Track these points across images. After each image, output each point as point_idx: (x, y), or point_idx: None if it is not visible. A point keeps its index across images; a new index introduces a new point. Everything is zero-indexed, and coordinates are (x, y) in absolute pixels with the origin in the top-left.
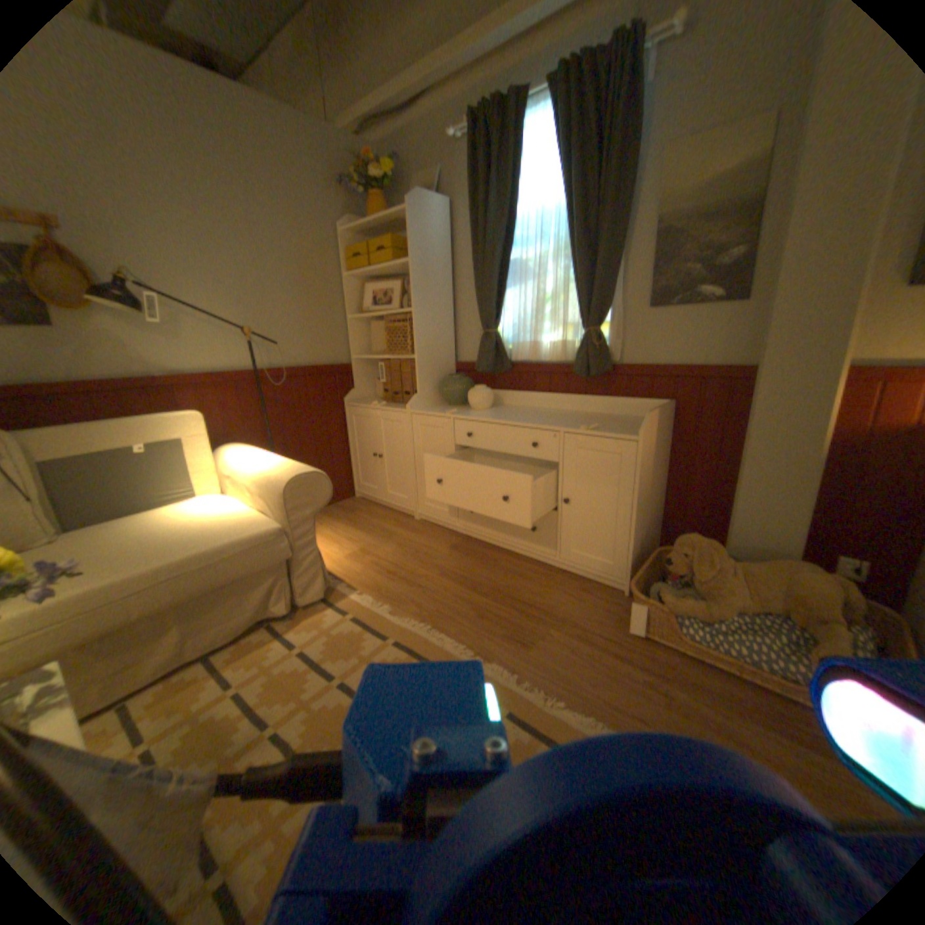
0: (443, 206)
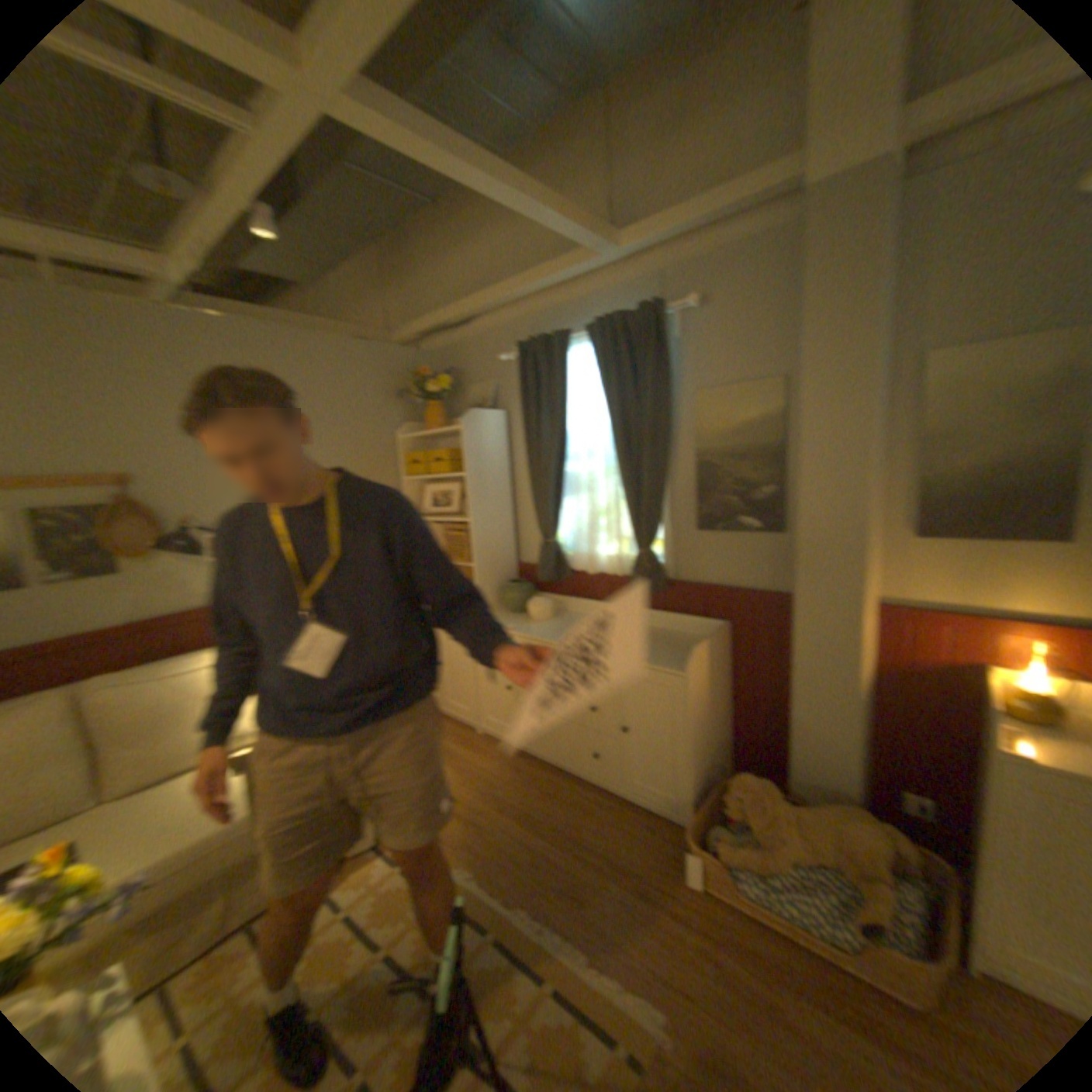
0: (499, 420)
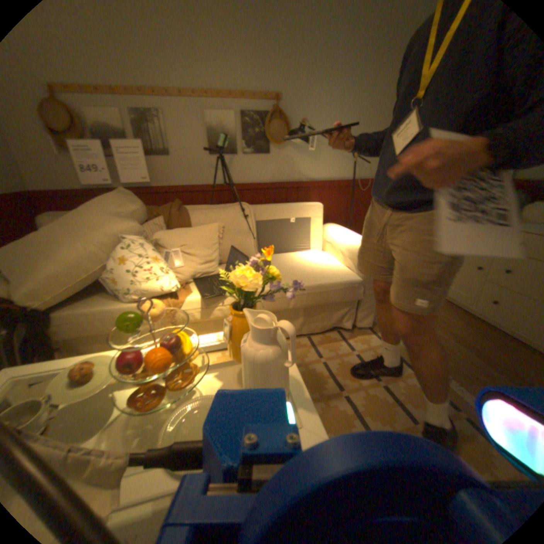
0: None
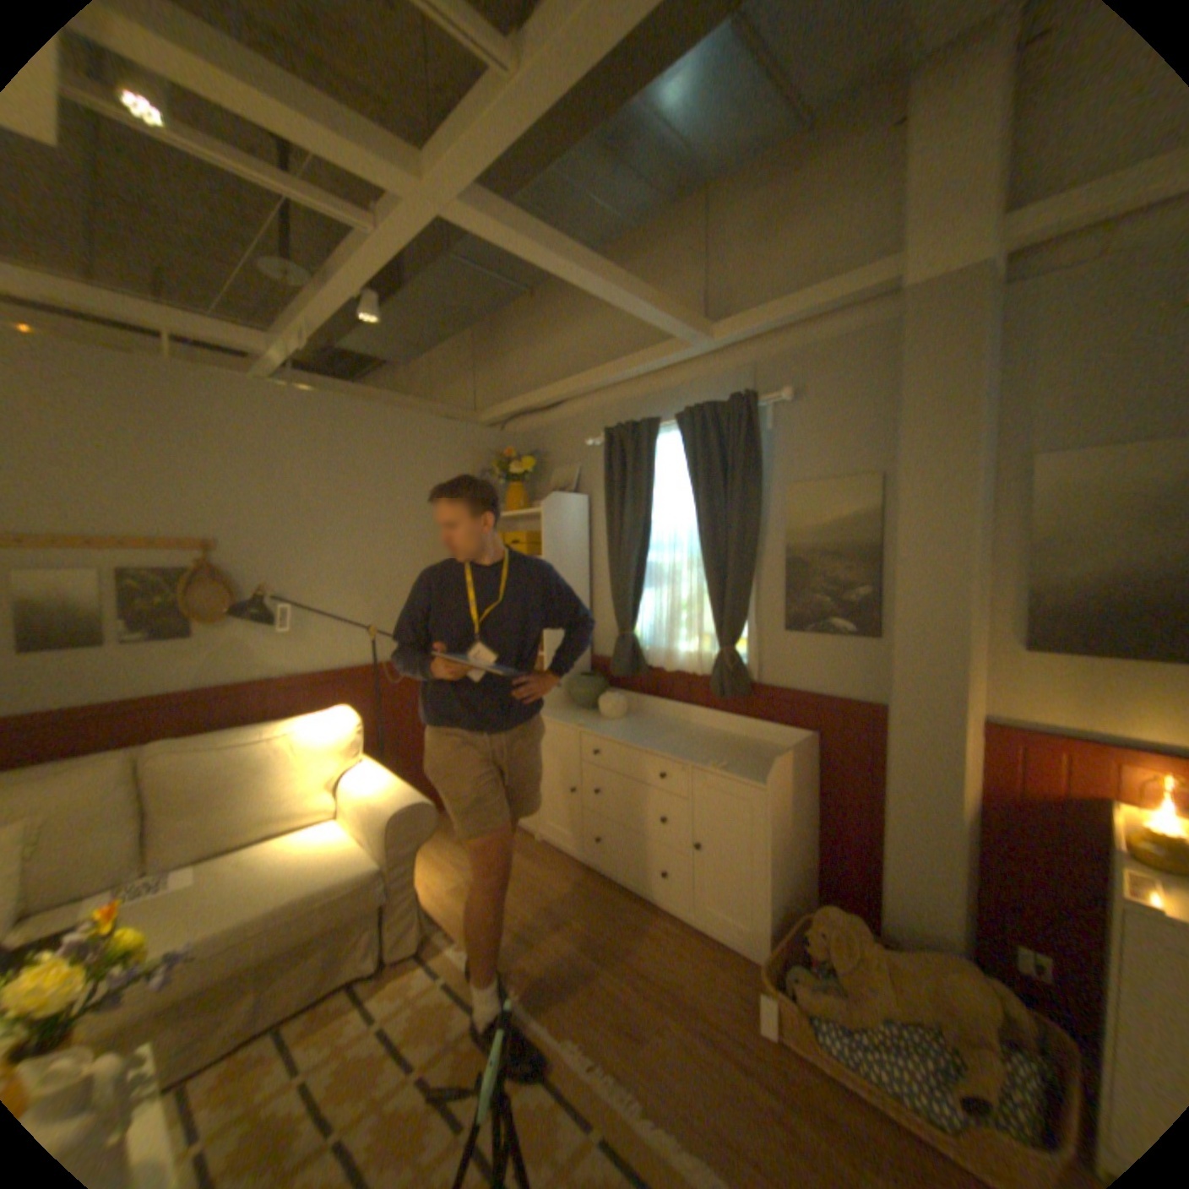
0: (579, 505)
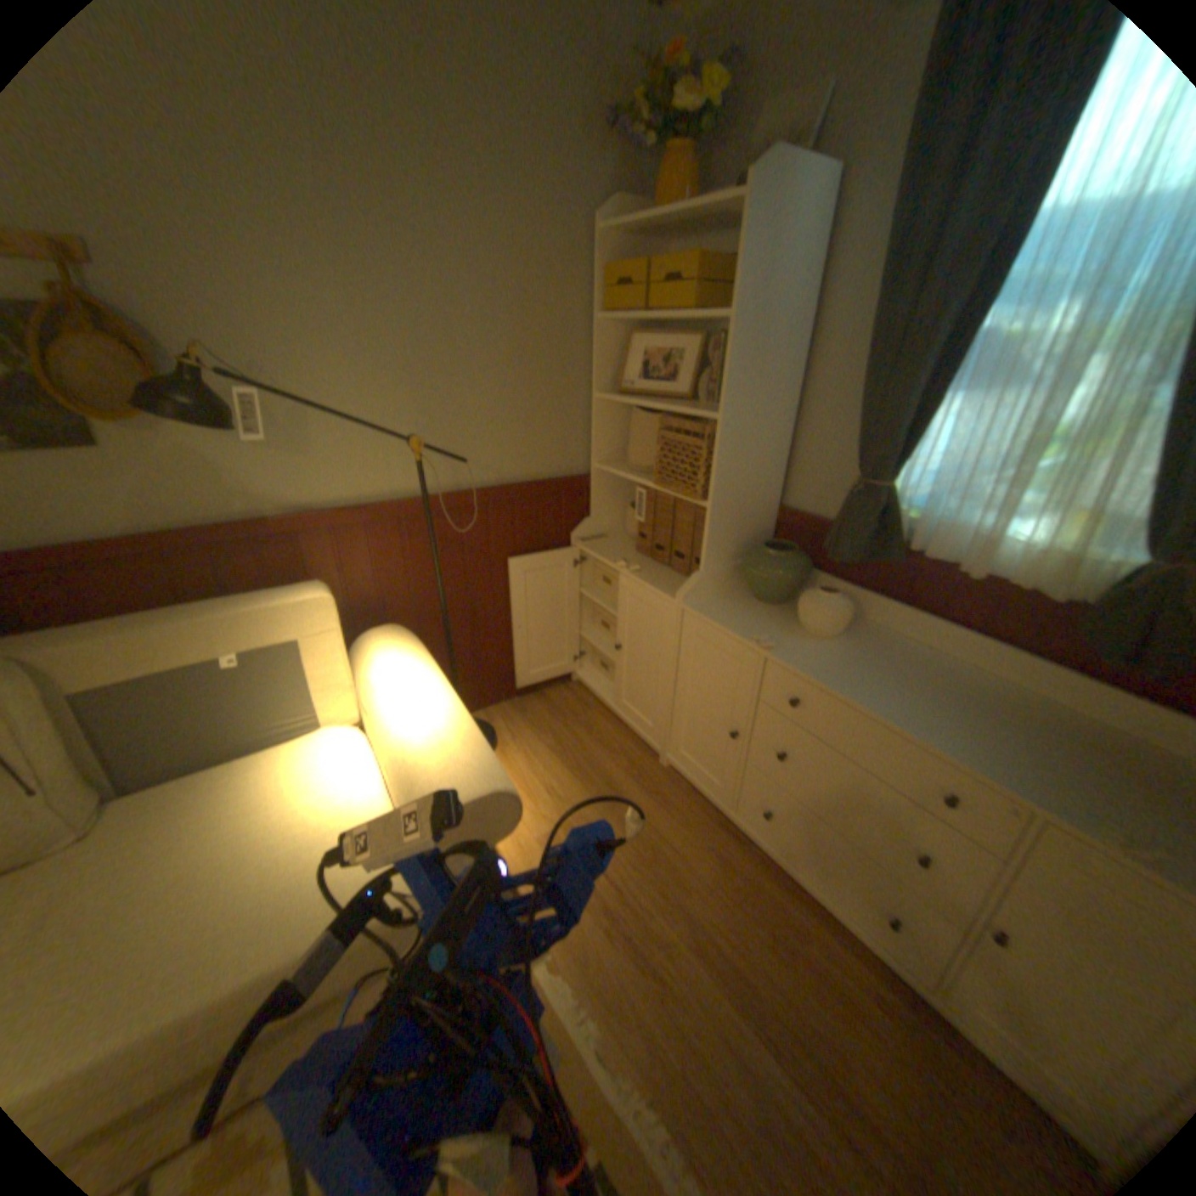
0: (827, 184)
